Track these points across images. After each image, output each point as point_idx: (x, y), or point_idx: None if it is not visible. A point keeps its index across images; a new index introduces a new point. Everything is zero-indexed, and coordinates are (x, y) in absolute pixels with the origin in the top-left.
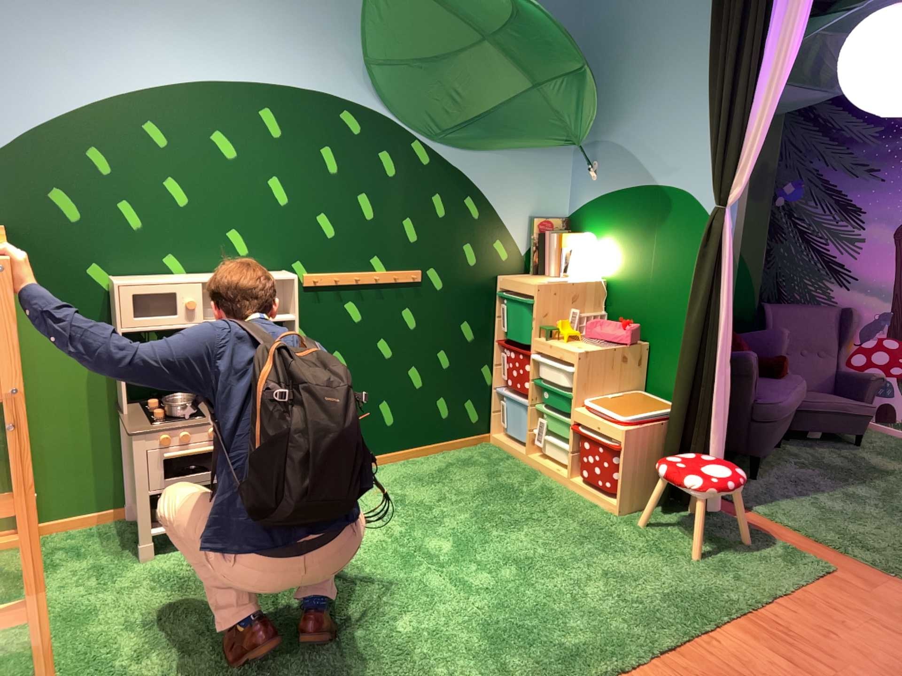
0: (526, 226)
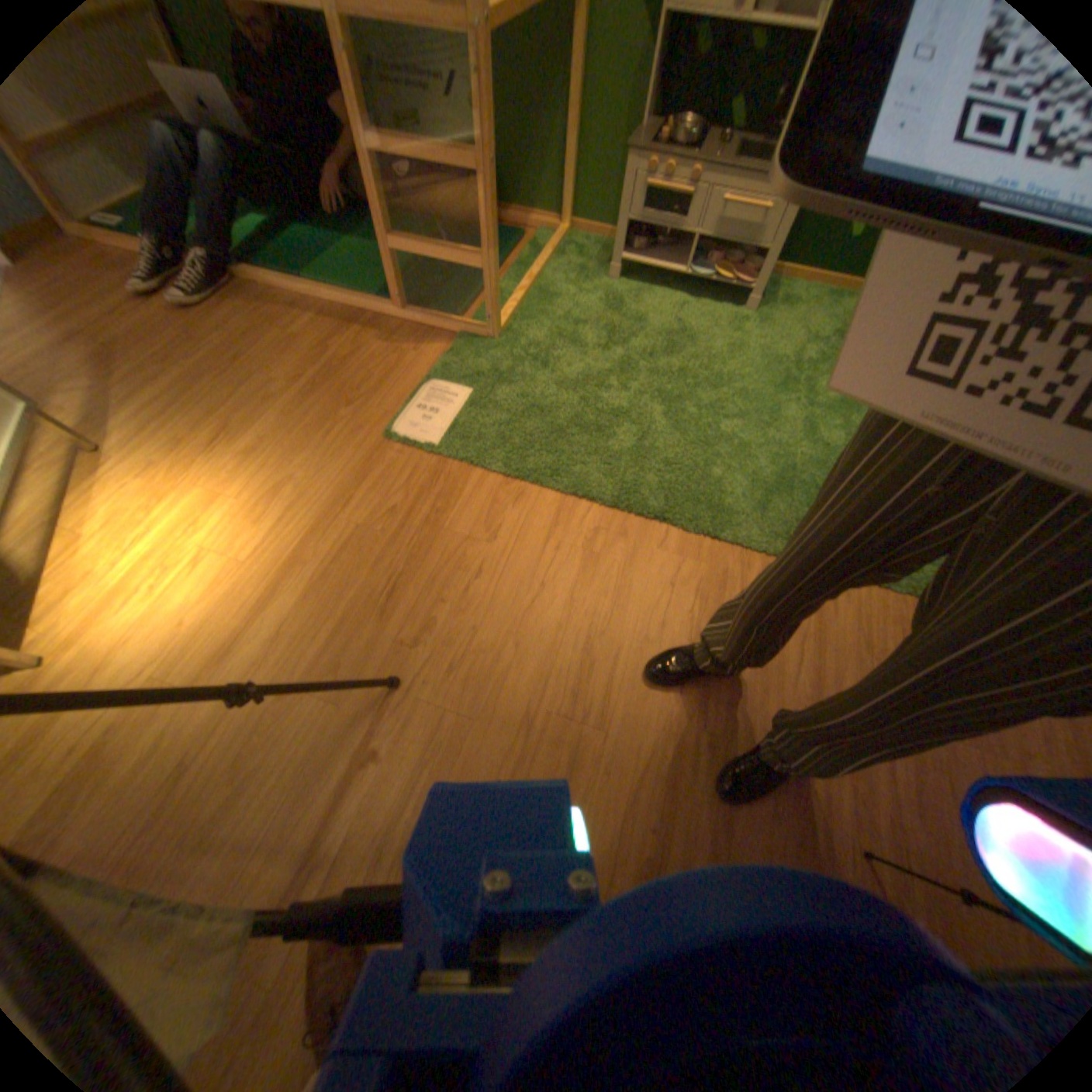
0: None
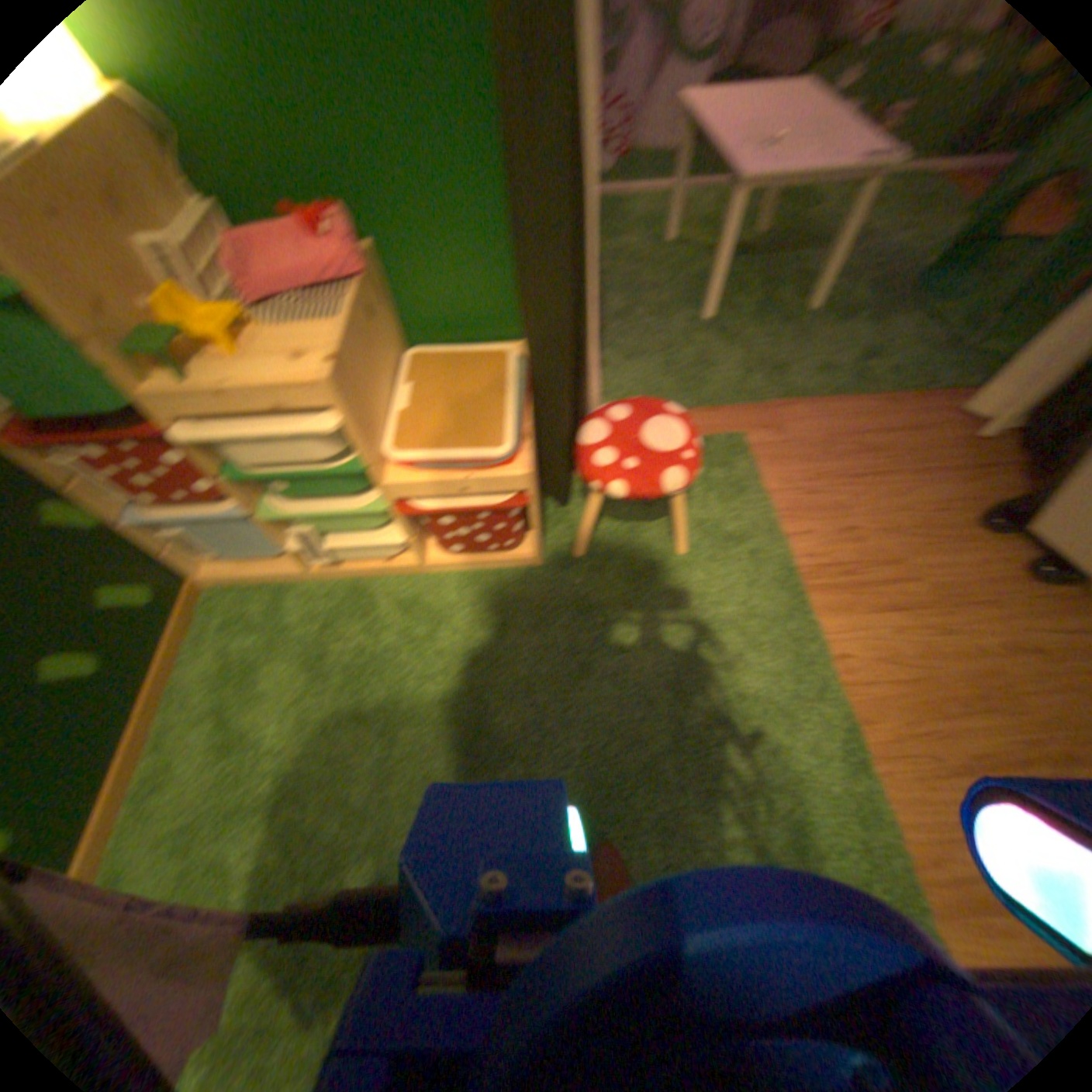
0: None
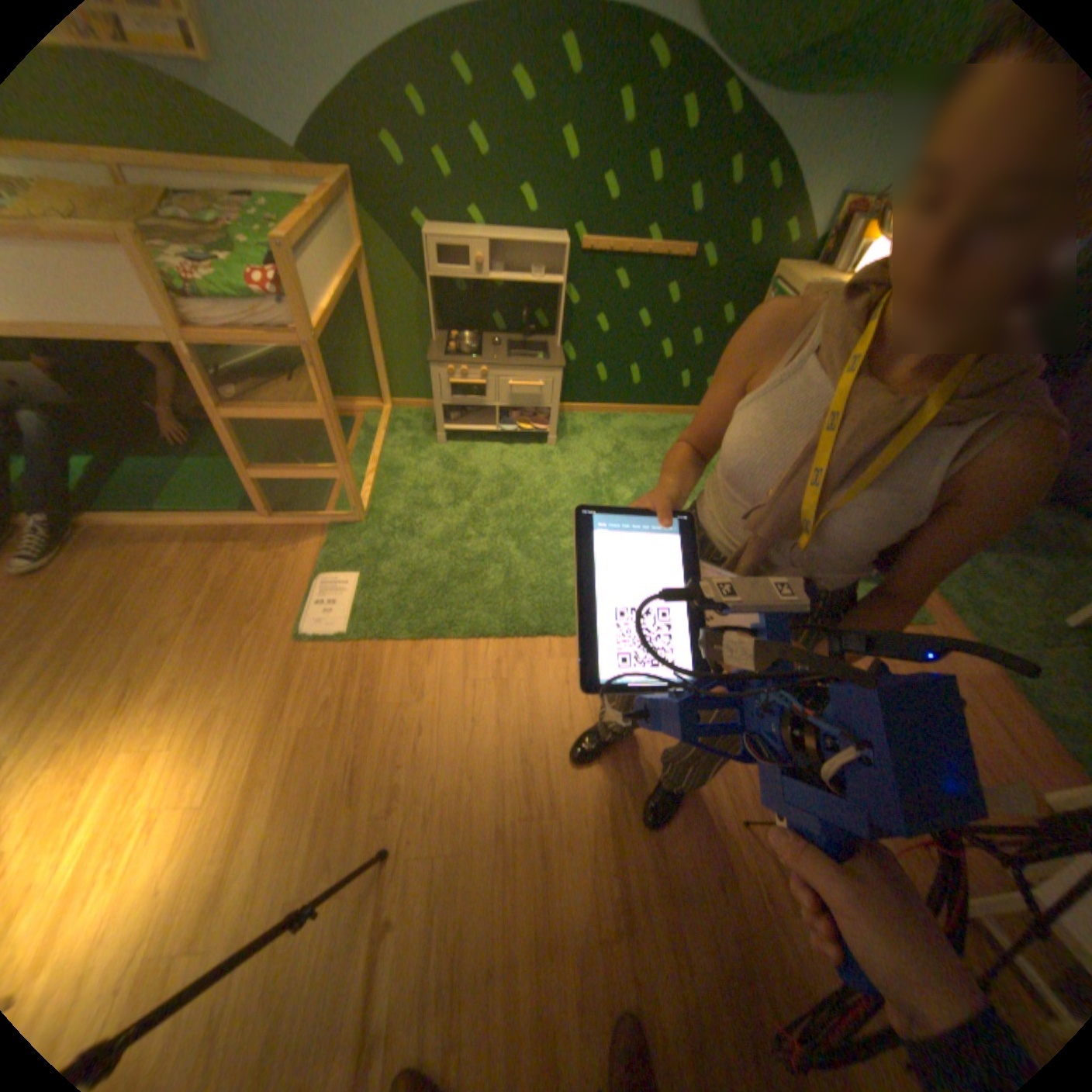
0: (837, 206)
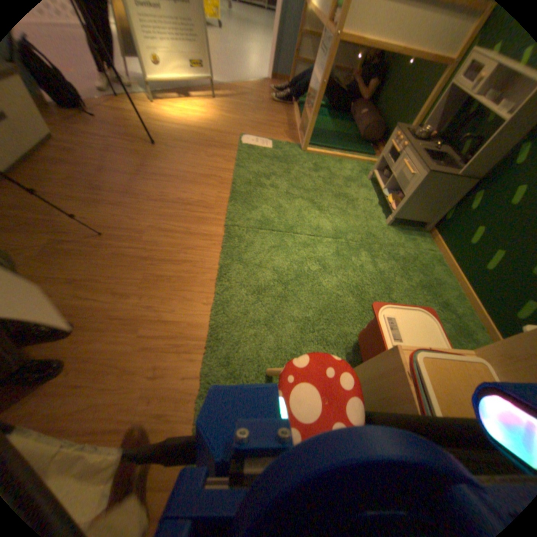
0: None
